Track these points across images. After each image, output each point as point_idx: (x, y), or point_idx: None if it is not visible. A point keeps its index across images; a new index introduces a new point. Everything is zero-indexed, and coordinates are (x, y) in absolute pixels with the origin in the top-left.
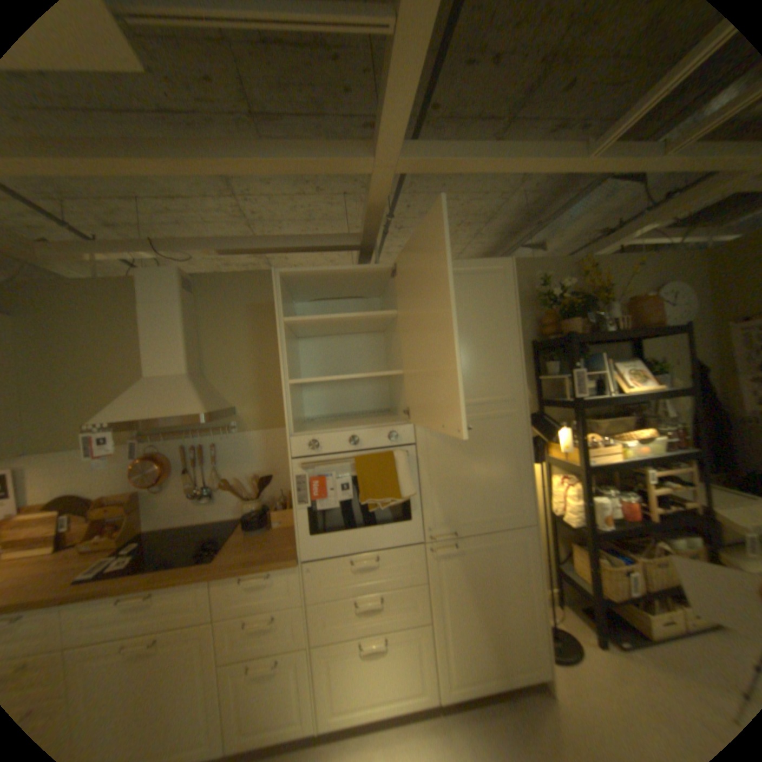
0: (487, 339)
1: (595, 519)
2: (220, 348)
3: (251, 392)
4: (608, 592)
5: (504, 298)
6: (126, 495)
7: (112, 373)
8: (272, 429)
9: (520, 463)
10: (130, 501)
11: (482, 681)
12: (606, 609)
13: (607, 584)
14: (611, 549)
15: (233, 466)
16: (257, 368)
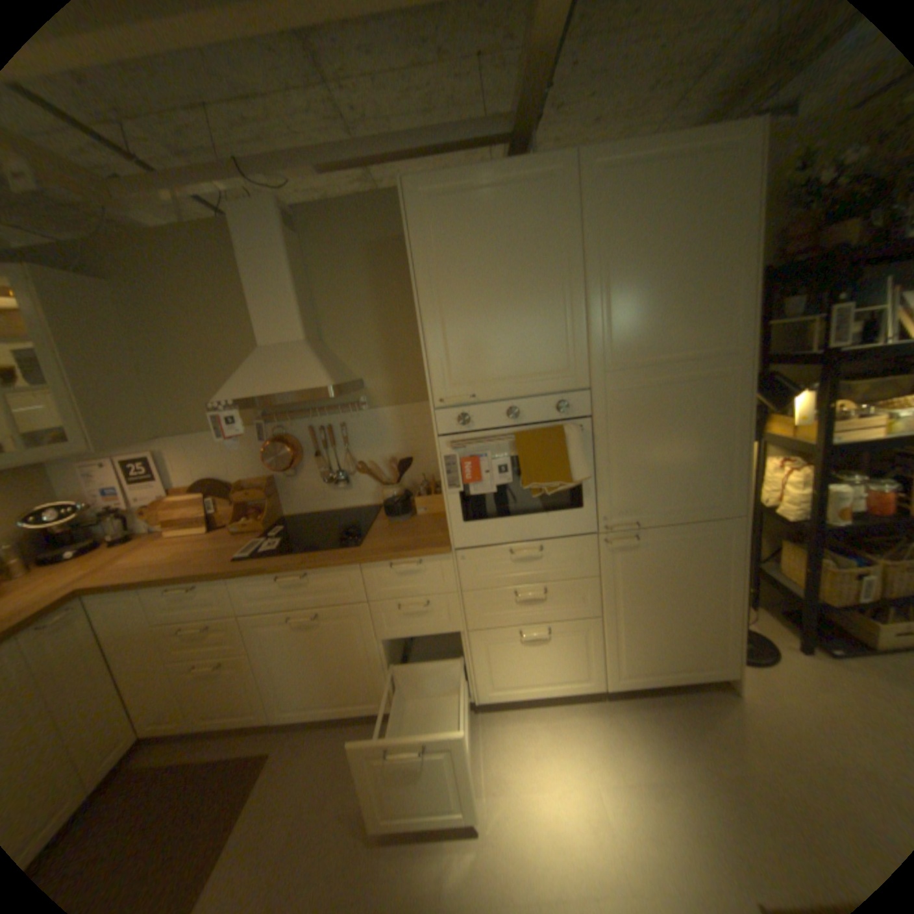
0: (705, 262)
1: (825, 511)
2: (336, 304)
3: (379, 359)
4: (825, 595)
5: (741, 192)
6: (262, 477)
7: (222, 342)
8: (406, 404)
9: (734, 439)
10: (267, 483)
11: (656, 674)
12: (819, 613)
13: (825, 586)
14: (837, 547)
15: (366, 446)
16: (383, 329)
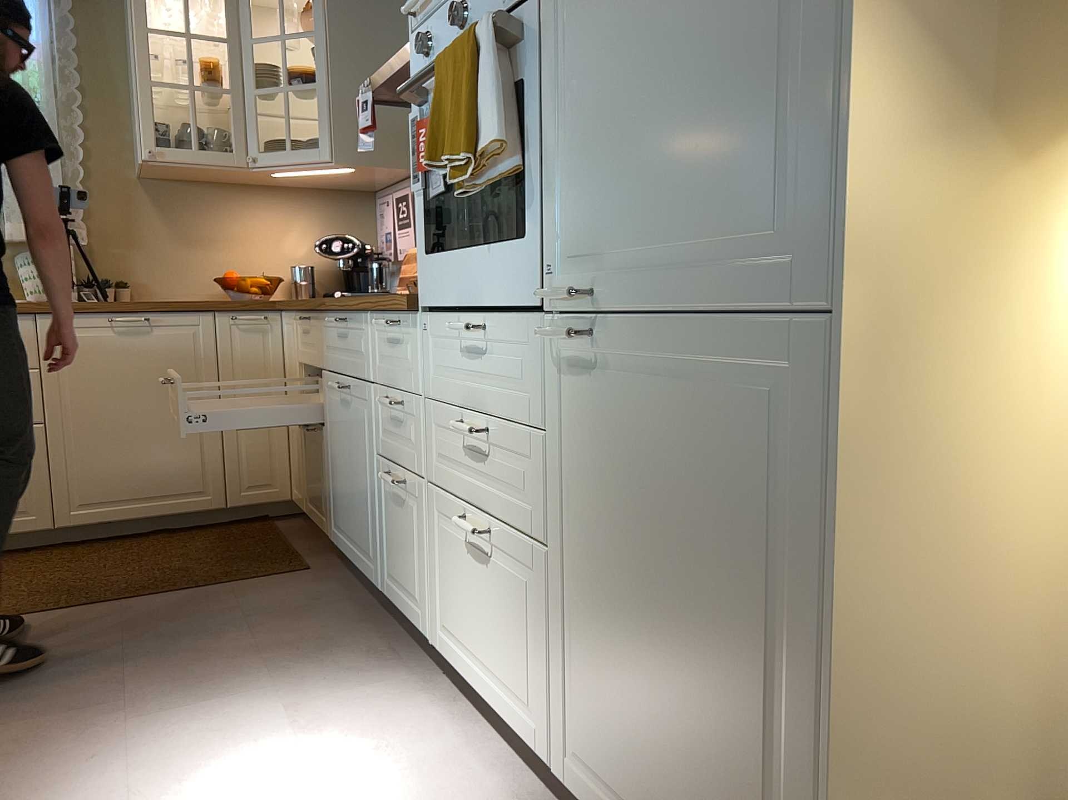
0: None
1: None
2: None
3: None
4: None
5: None
6: None
7: None
8: None
9: None
10: None
11: None
12: None
13: None
14: None
15: None
16: None
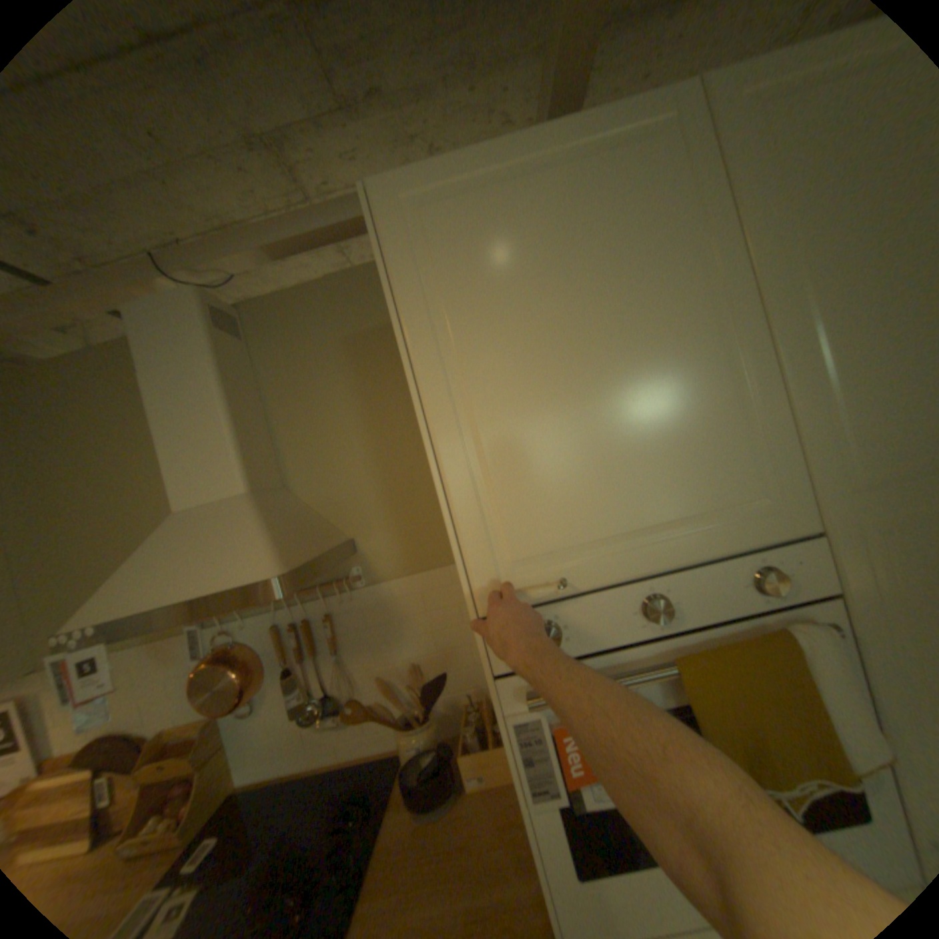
0: None
1: None
2: (307, 430)
3: (377, 504)
4: None
5: None
6: (198, 722)
7: (138, 508)
8: (427, 570)
9: None
10: (201, 738)
11: None
12: None
13: None
14: None
15: (368, 649)
16: (380, 456)
